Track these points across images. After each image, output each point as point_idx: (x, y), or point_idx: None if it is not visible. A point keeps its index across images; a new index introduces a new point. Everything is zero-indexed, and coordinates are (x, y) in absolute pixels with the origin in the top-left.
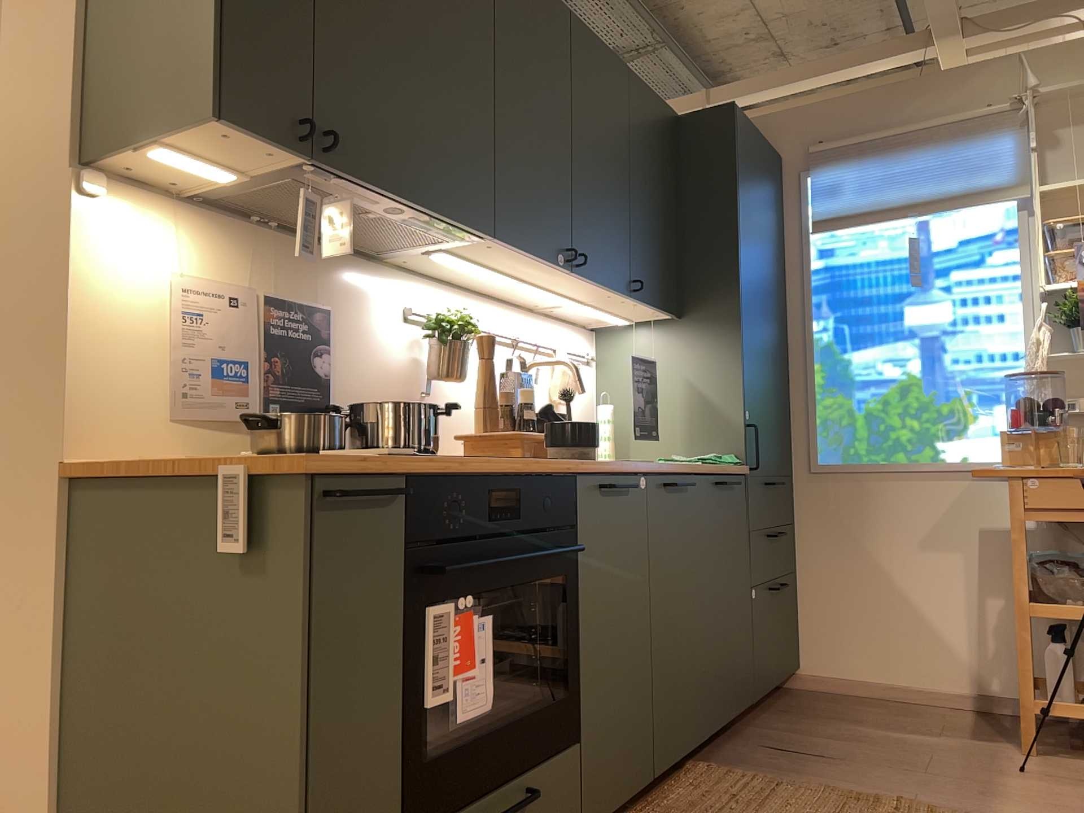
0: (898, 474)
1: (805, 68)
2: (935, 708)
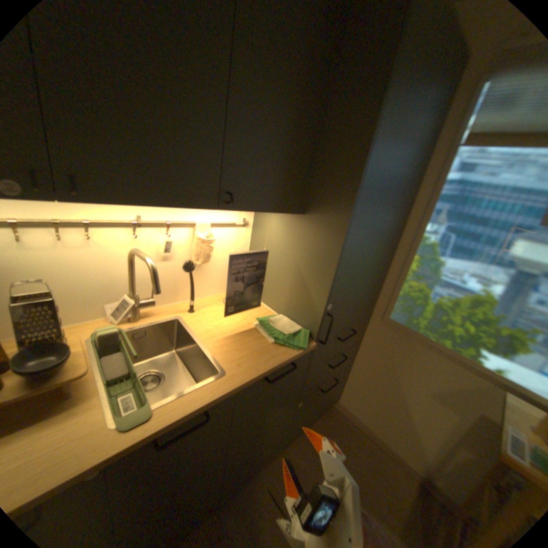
0: (441, 351)
1: None
2: (397, 469)
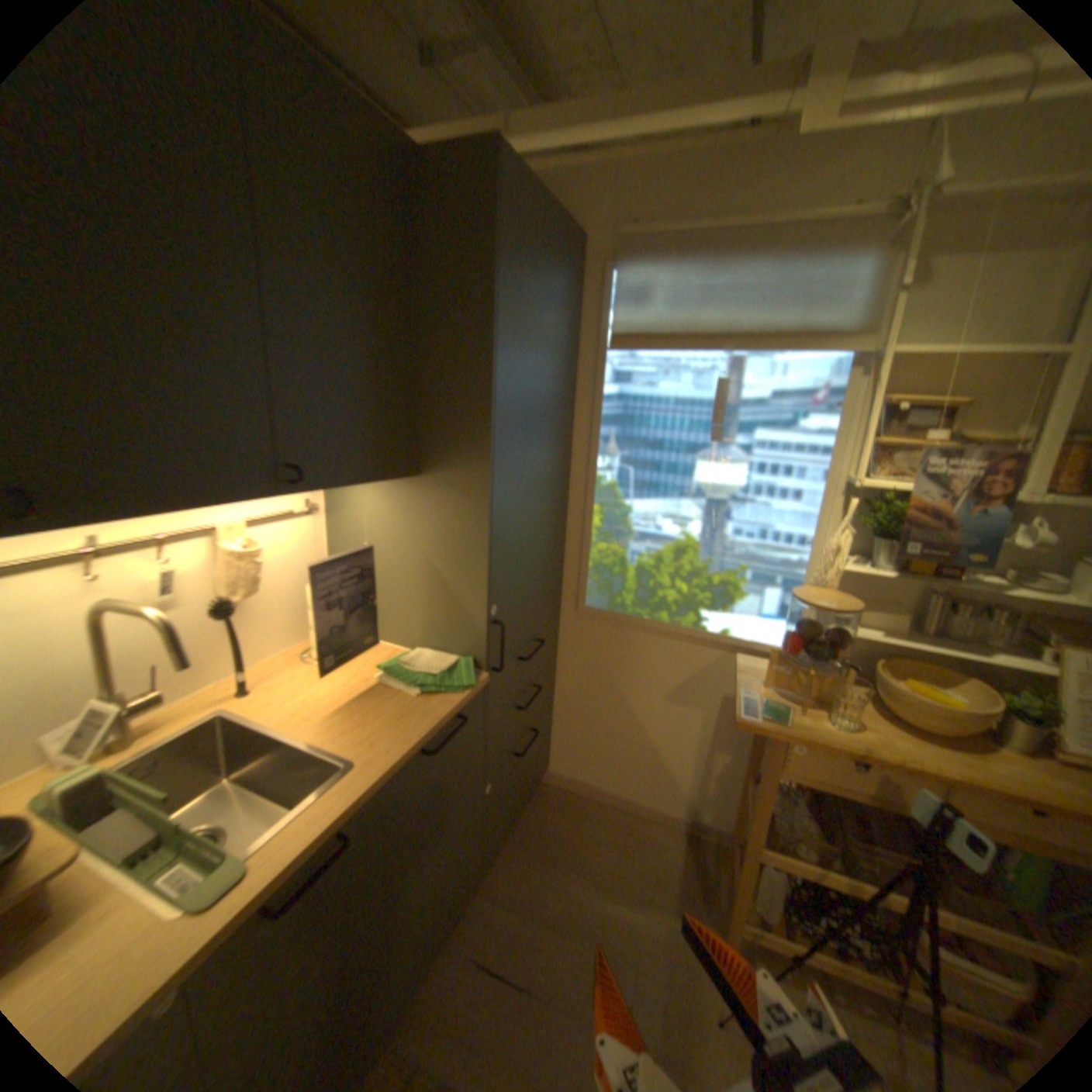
0: (659, 632)
1: (634, 97)
2: (653, 831)
